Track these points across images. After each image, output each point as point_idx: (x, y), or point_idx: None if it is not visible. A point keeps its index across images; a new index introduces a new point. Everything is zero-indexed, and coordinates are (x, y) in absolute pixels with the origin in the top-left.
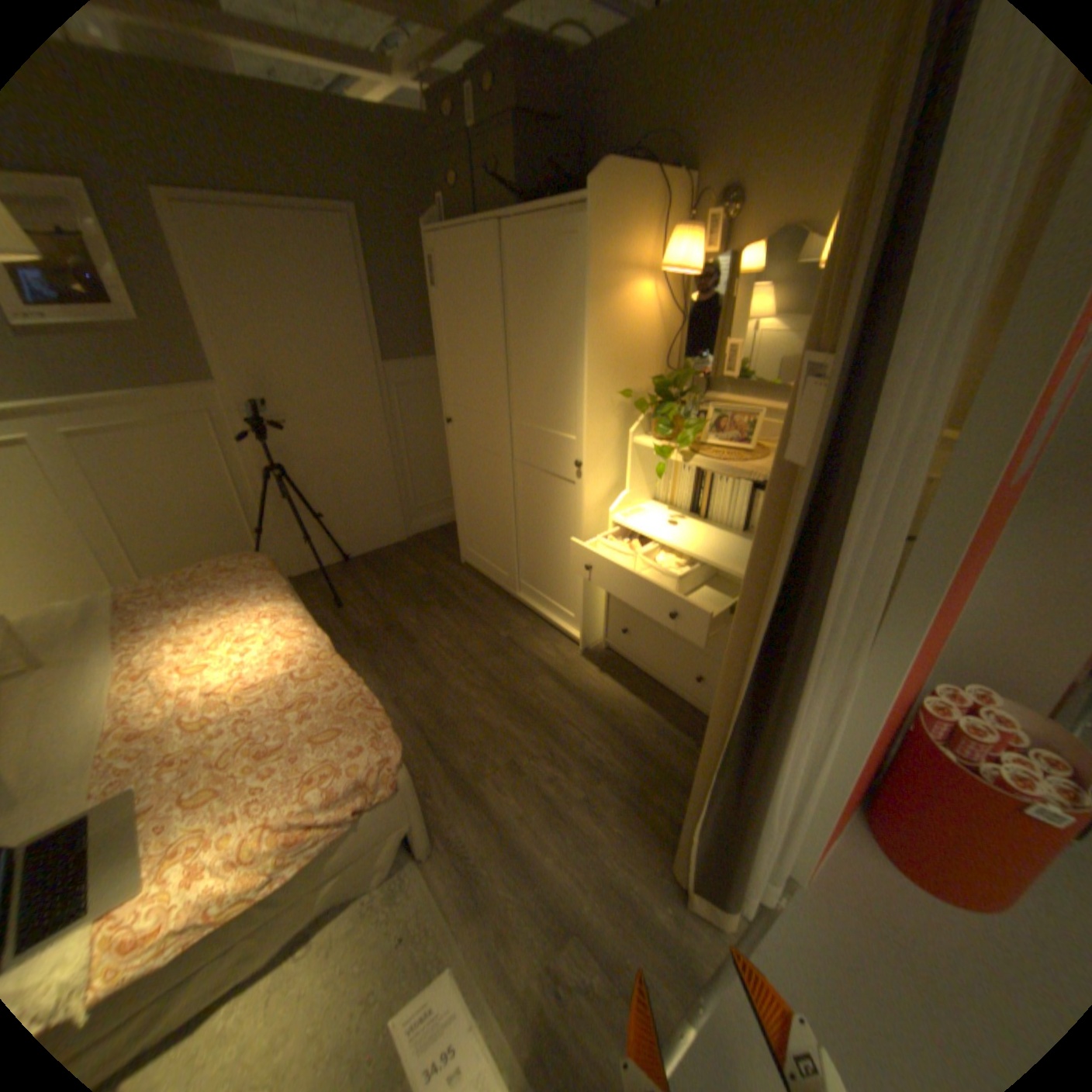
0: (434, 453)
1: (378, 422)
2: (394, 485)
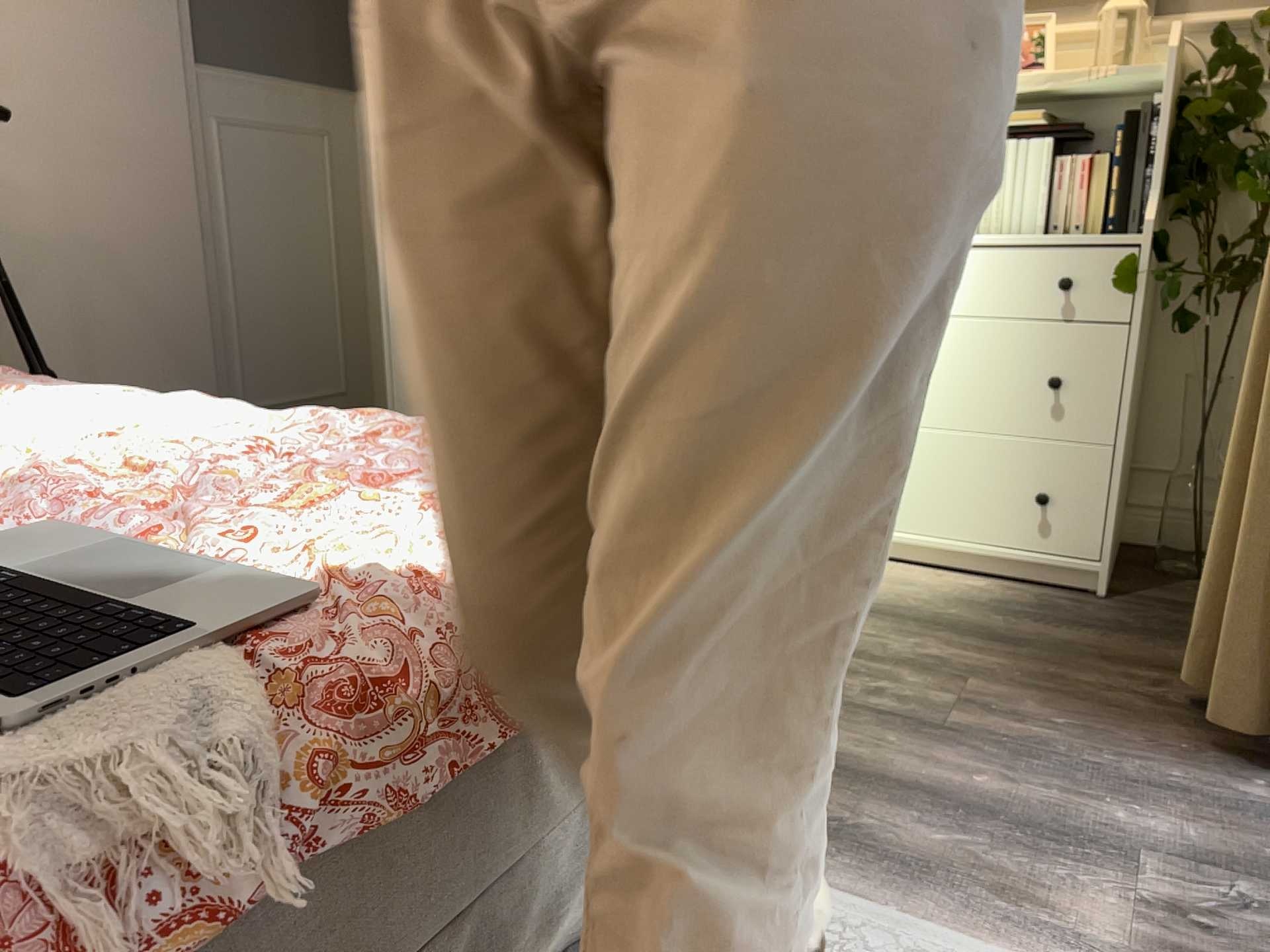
0: (288, 285)
1: (183, 186)
2: (208, 340)
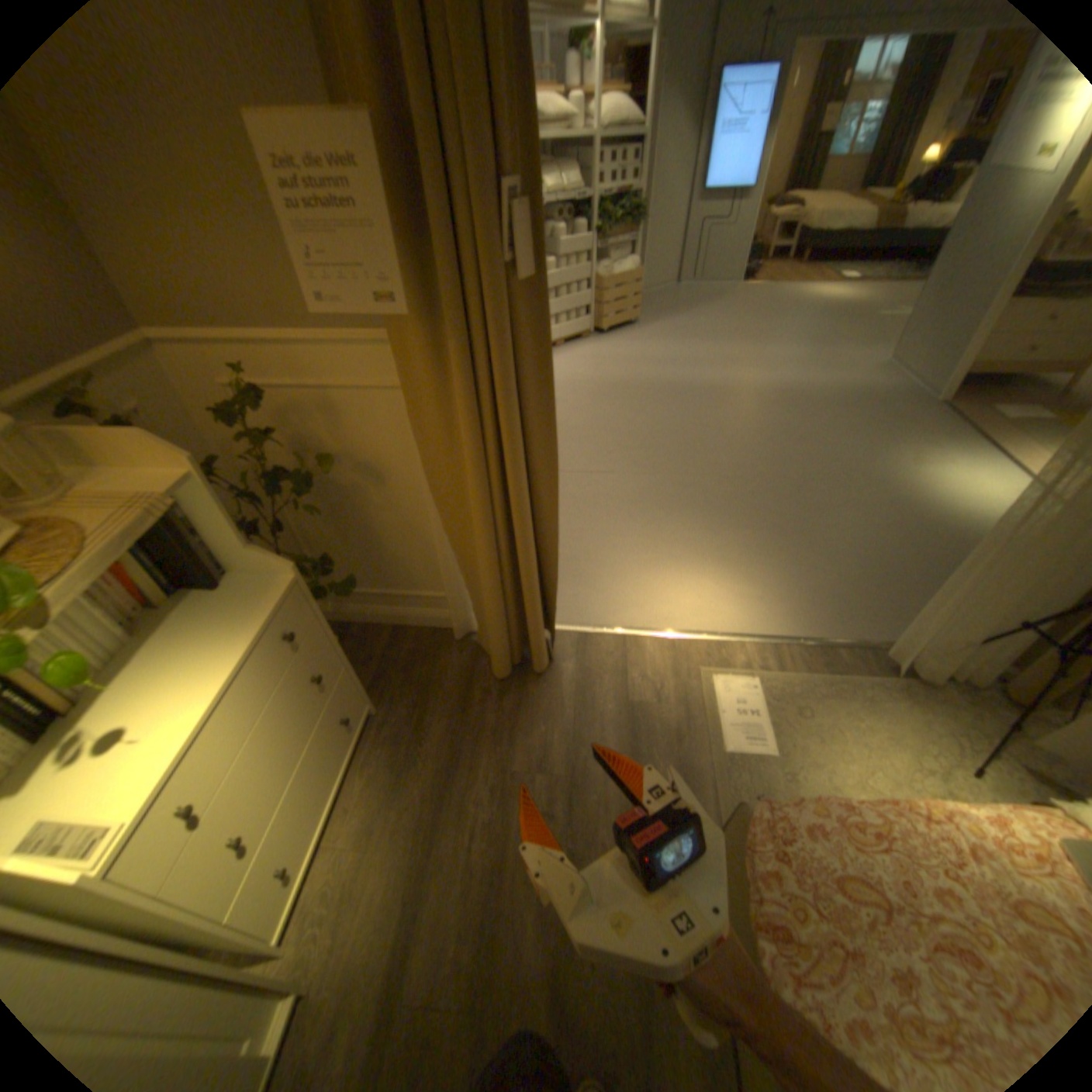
0: None
1: None
2: None
